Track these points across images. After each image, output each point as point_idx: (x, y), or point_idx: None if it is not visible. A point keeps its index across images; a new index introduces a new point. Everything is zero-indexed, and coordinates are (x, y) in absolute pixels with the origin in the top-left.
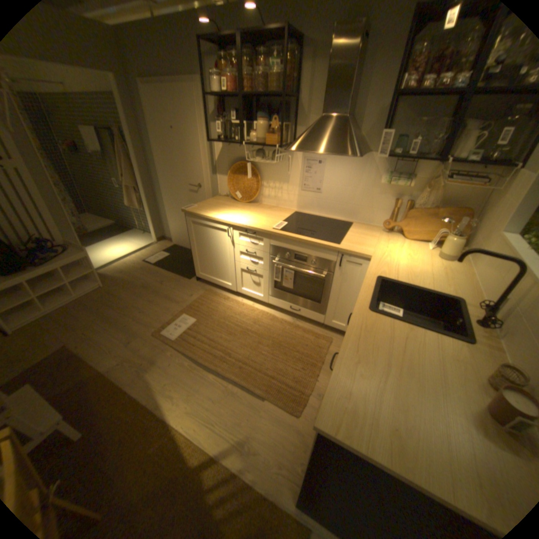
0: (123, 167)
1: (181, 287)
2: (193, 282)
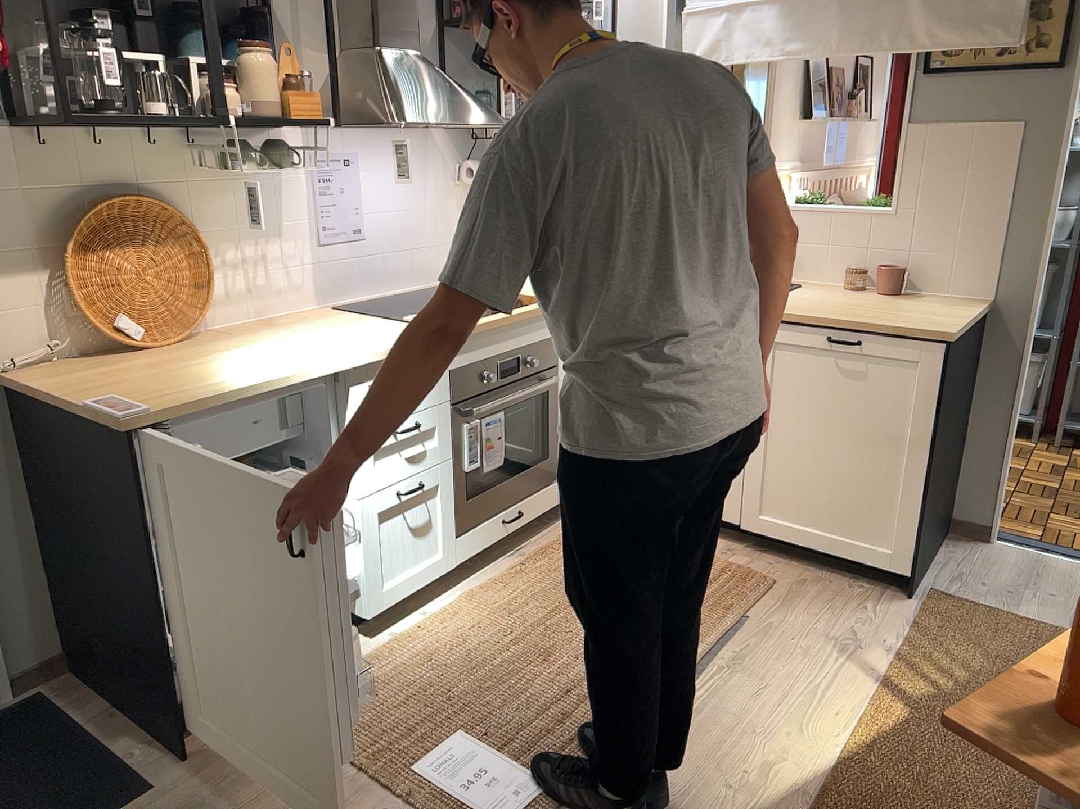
0: None
1: None
2: (191, 772)
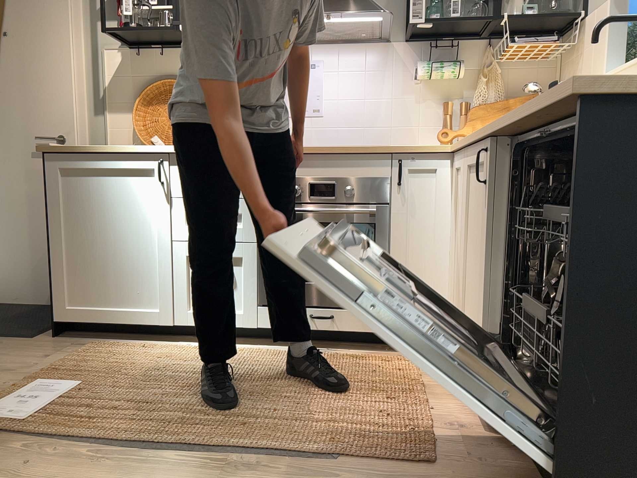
0: None
1: (12, 351)
2: (45, 341)
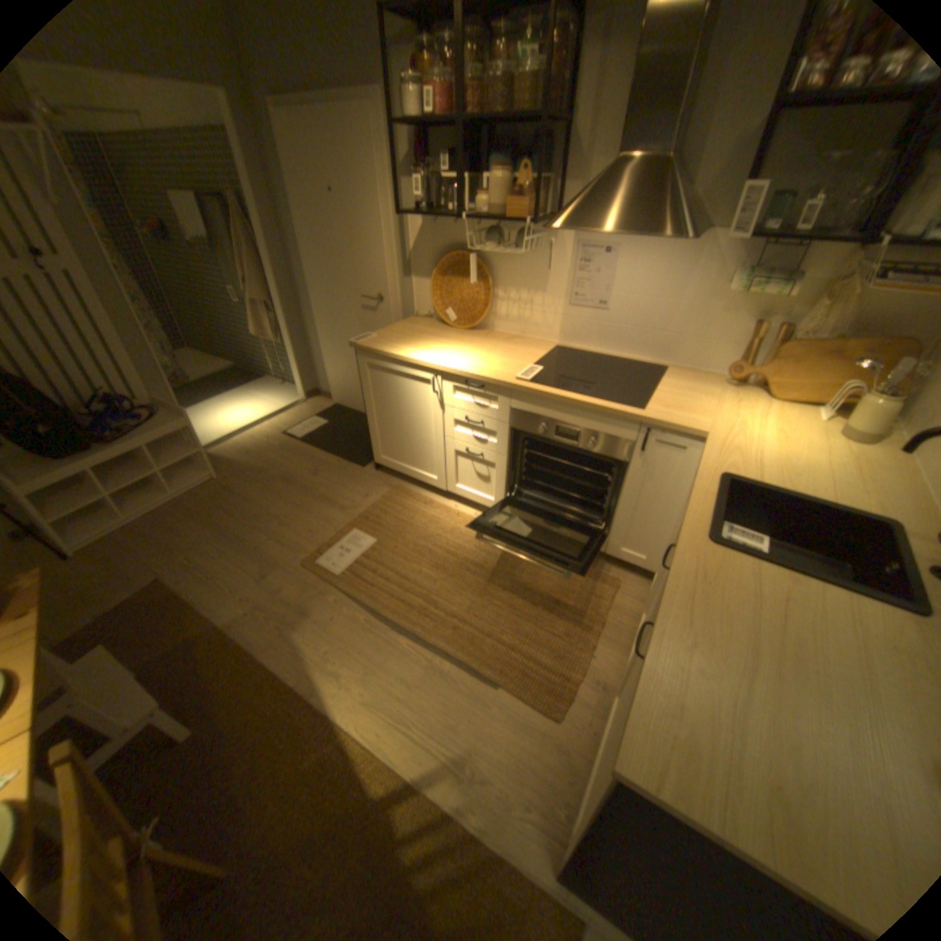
0: (245, 265)
1: (349, 481)
2: (370, 473)
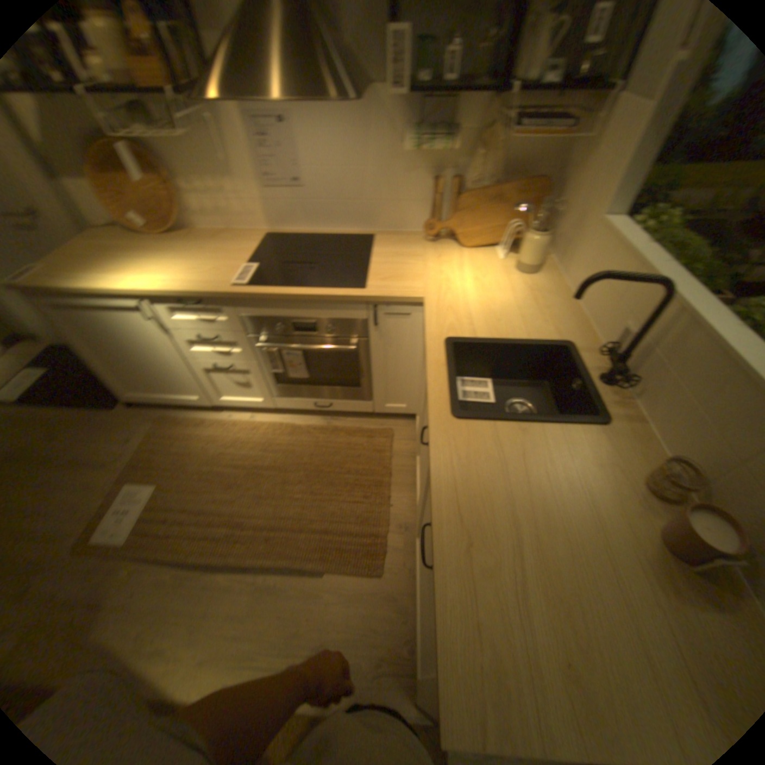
0: None
1: (95, 435)
2: (117, 417)
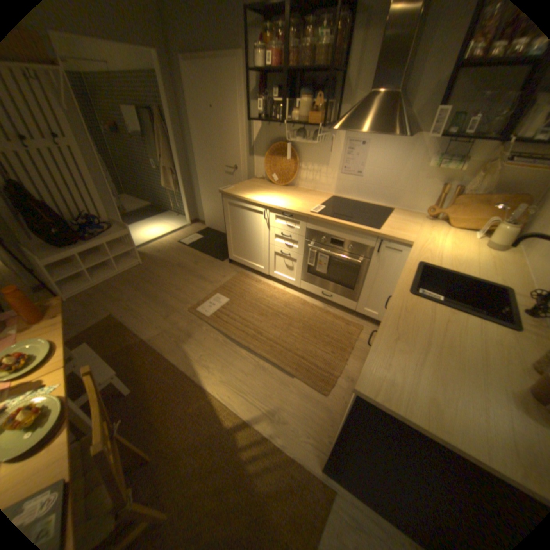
0: (160, 147)
1: (214, 268)
2: (226, 264)
